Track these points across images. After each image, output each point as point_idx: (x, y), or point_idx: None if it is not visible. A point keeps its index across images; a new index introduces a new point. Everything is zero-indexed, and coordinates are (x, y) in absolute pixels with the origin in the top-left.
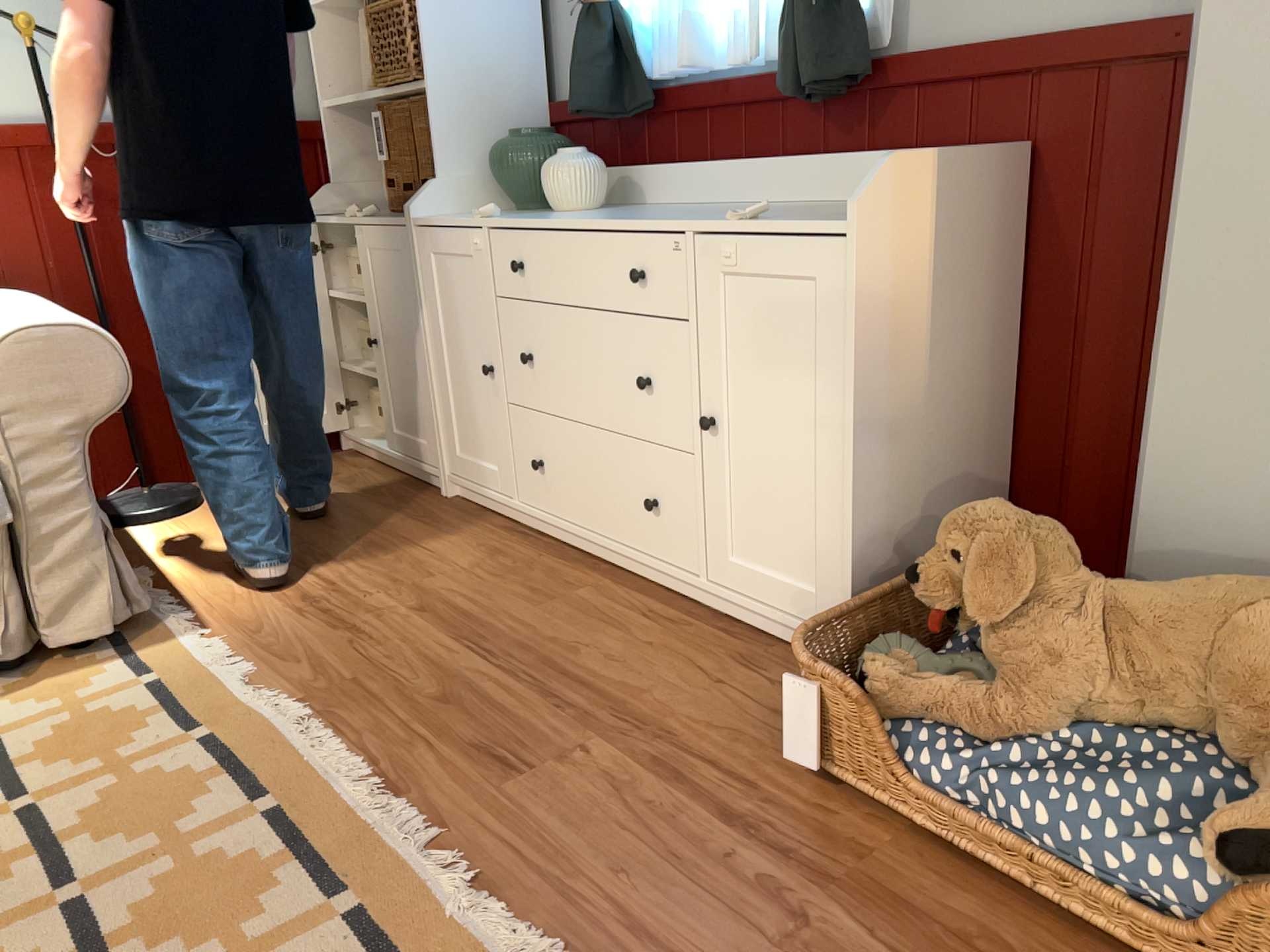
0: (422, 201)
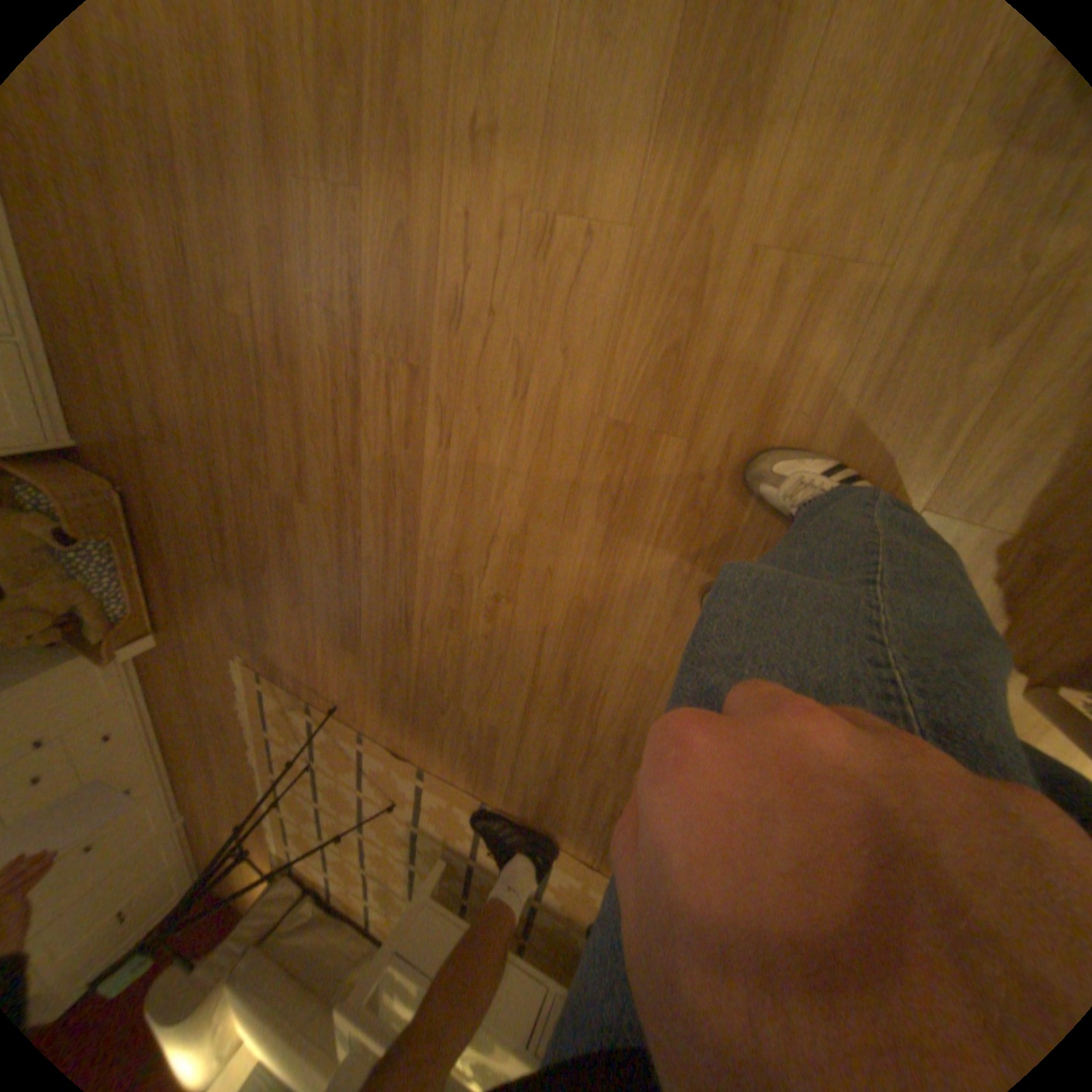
0: None
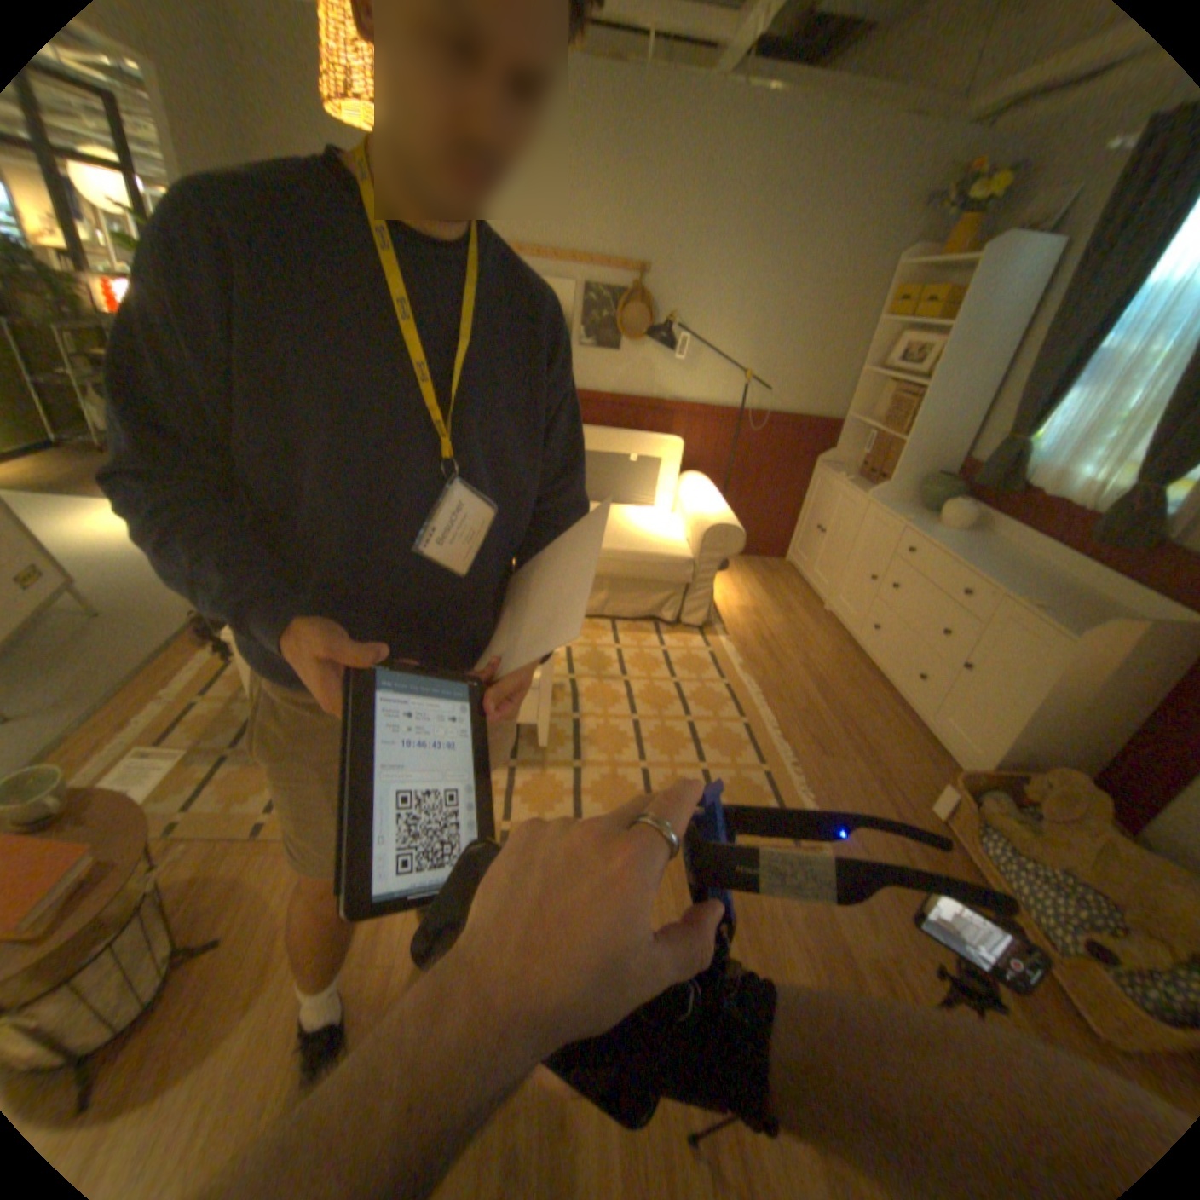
0: (878, 491)
